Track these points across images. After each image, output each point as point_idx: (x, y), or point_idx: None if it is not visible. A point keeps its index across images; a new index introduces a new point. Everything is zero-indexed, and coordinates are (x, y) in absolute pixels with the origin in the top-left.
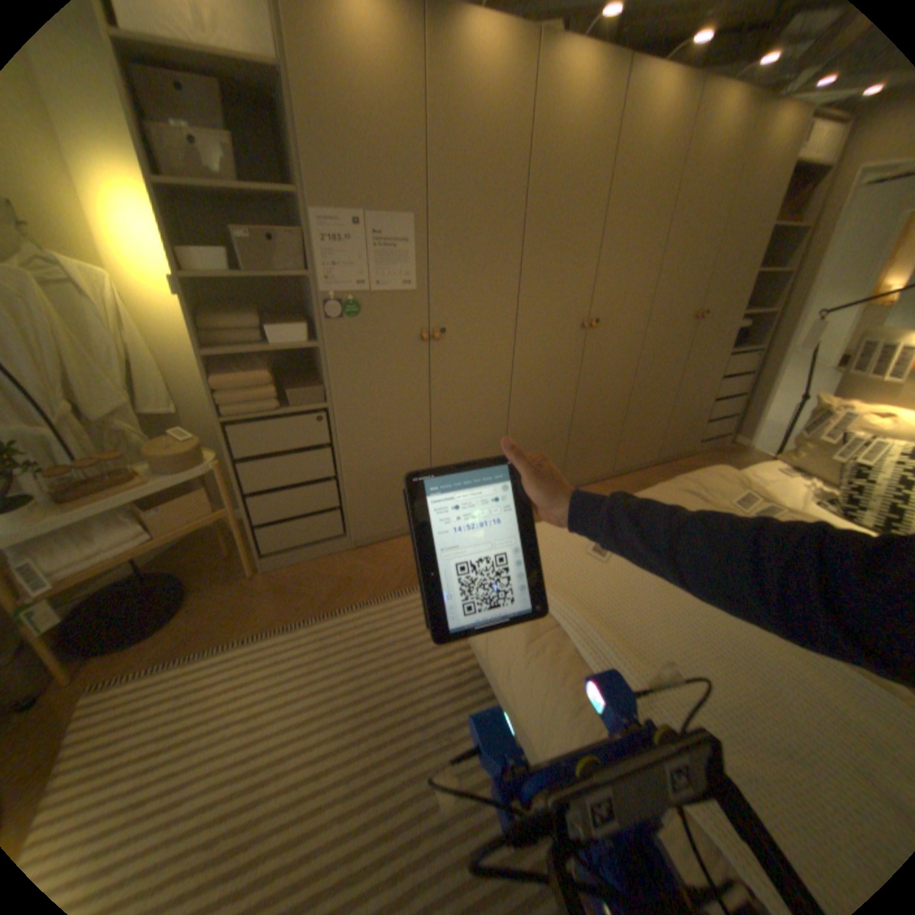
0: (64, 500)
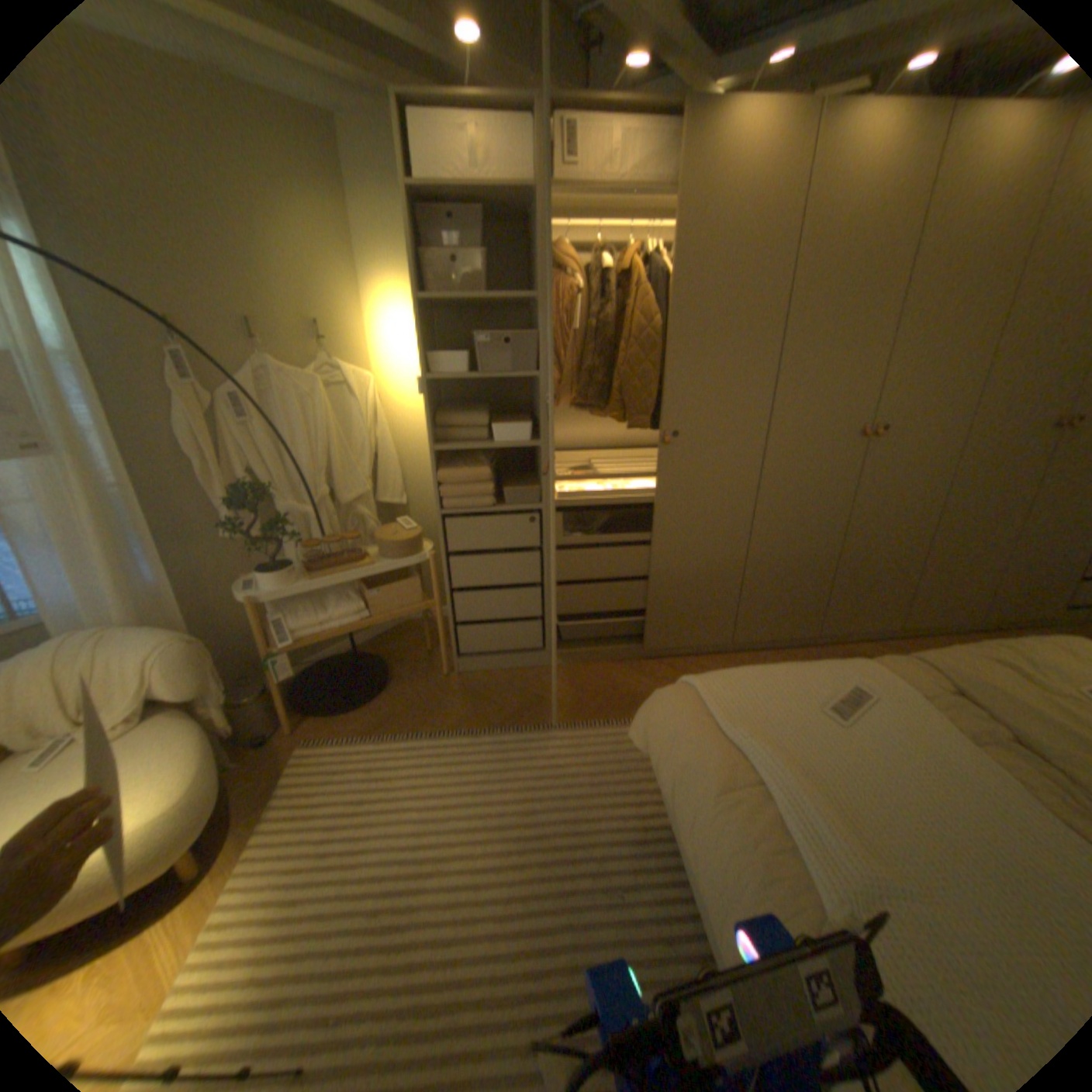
0: (312, 570)
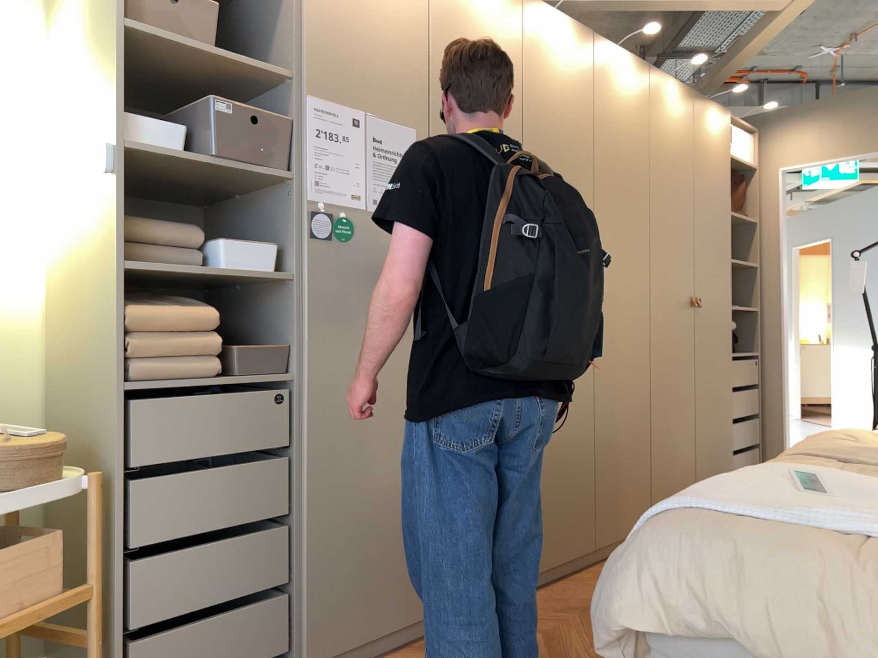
0: None
